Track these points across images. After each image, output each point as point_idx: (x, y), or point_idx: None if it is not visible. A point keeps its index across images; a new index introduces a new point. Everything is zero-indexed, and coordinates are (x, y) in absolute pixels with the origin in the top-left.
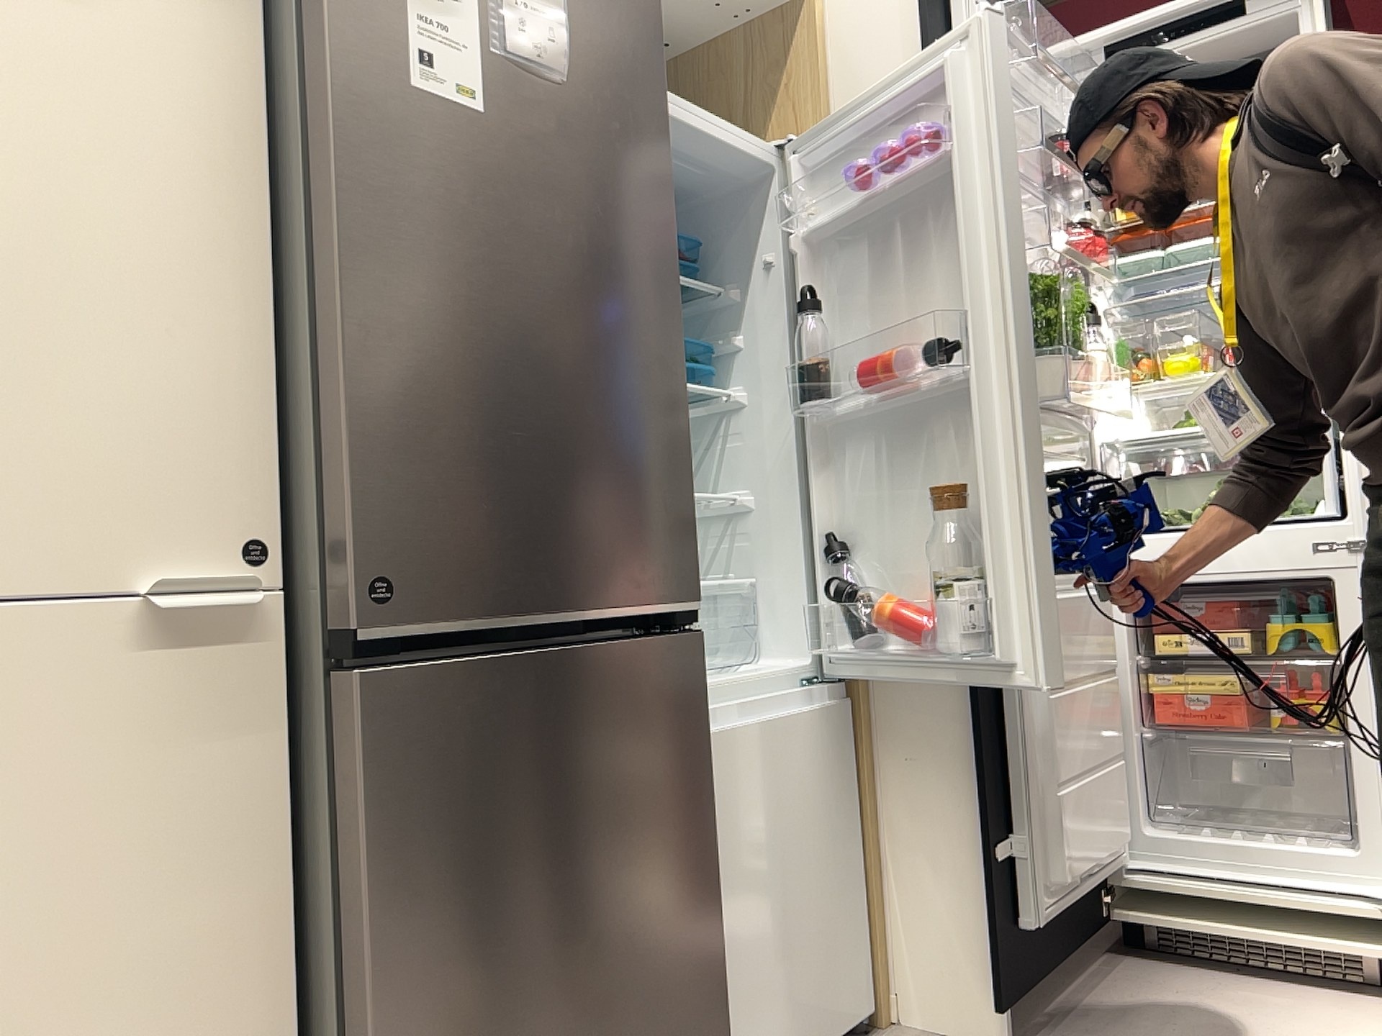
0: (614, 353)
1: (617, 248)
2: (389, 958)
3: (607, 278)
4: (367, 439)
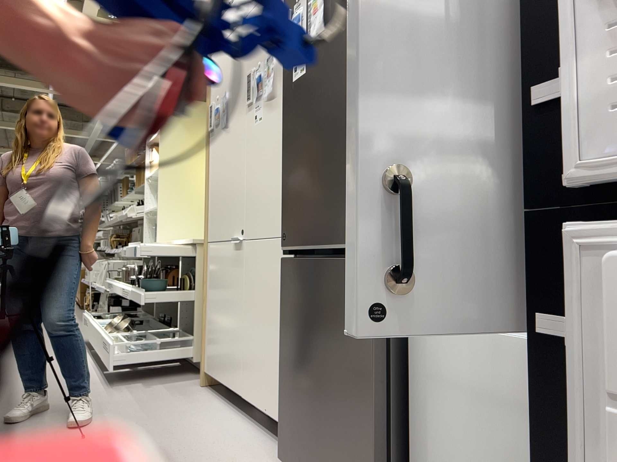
0: (339, 133)
1: (343, 84)
2: (283, 338)
3: (339, 101)
4: (284, 194)
